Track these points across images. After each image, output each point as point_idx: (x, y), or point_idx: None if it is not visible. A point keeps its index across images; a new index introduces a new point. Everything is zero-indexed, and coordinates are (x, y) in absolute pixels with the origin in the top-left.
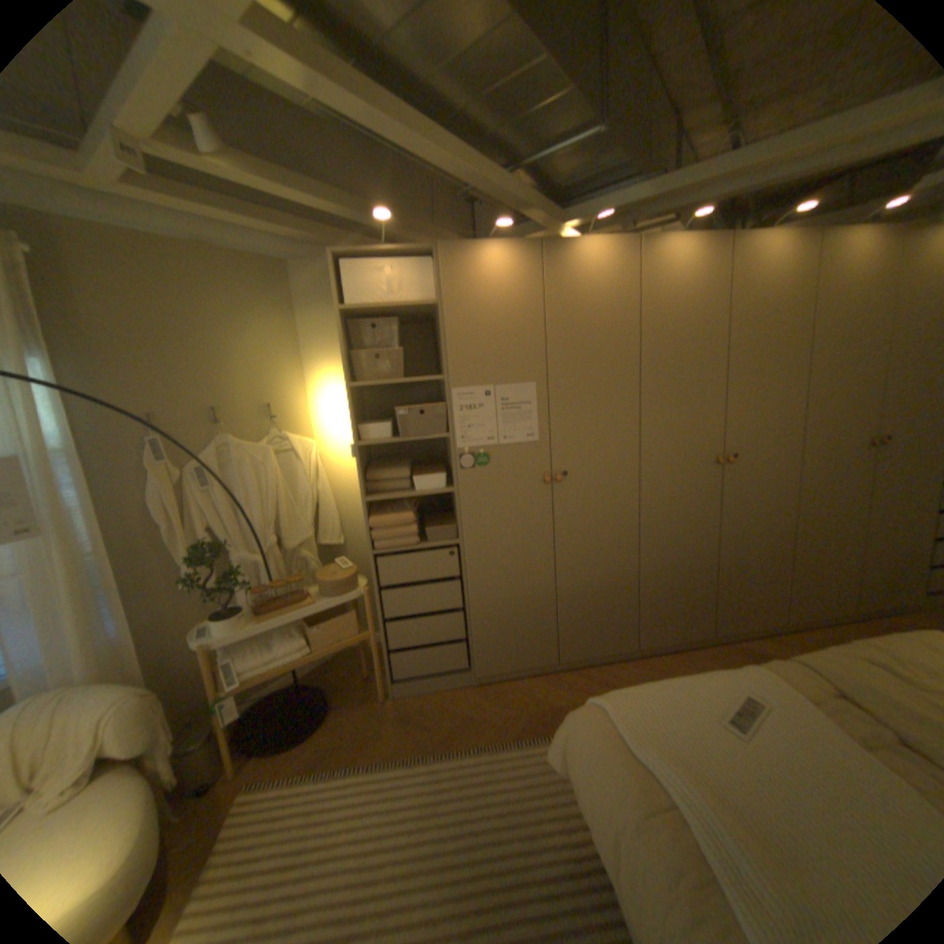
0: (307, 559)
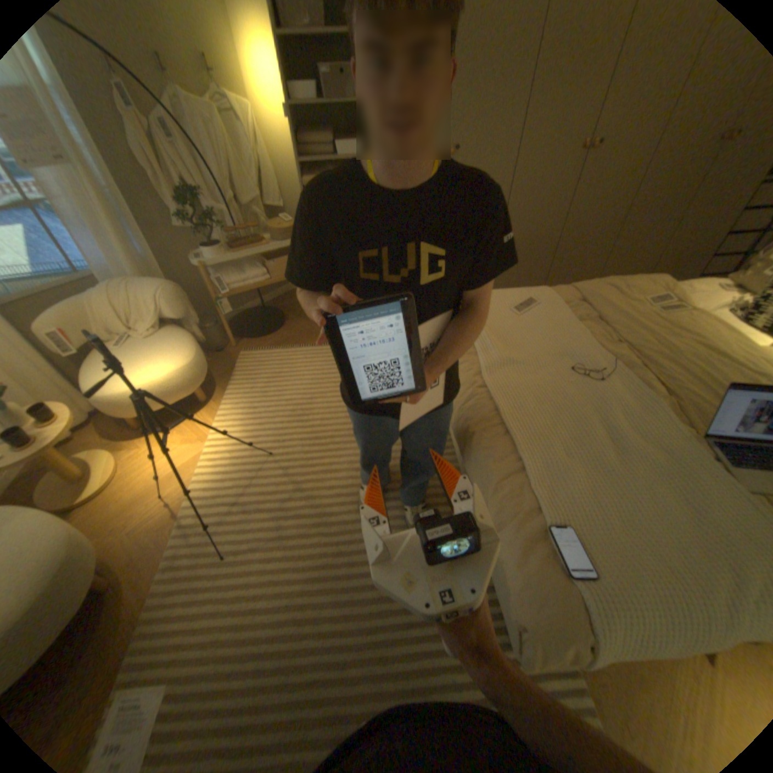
0: (257, 215)
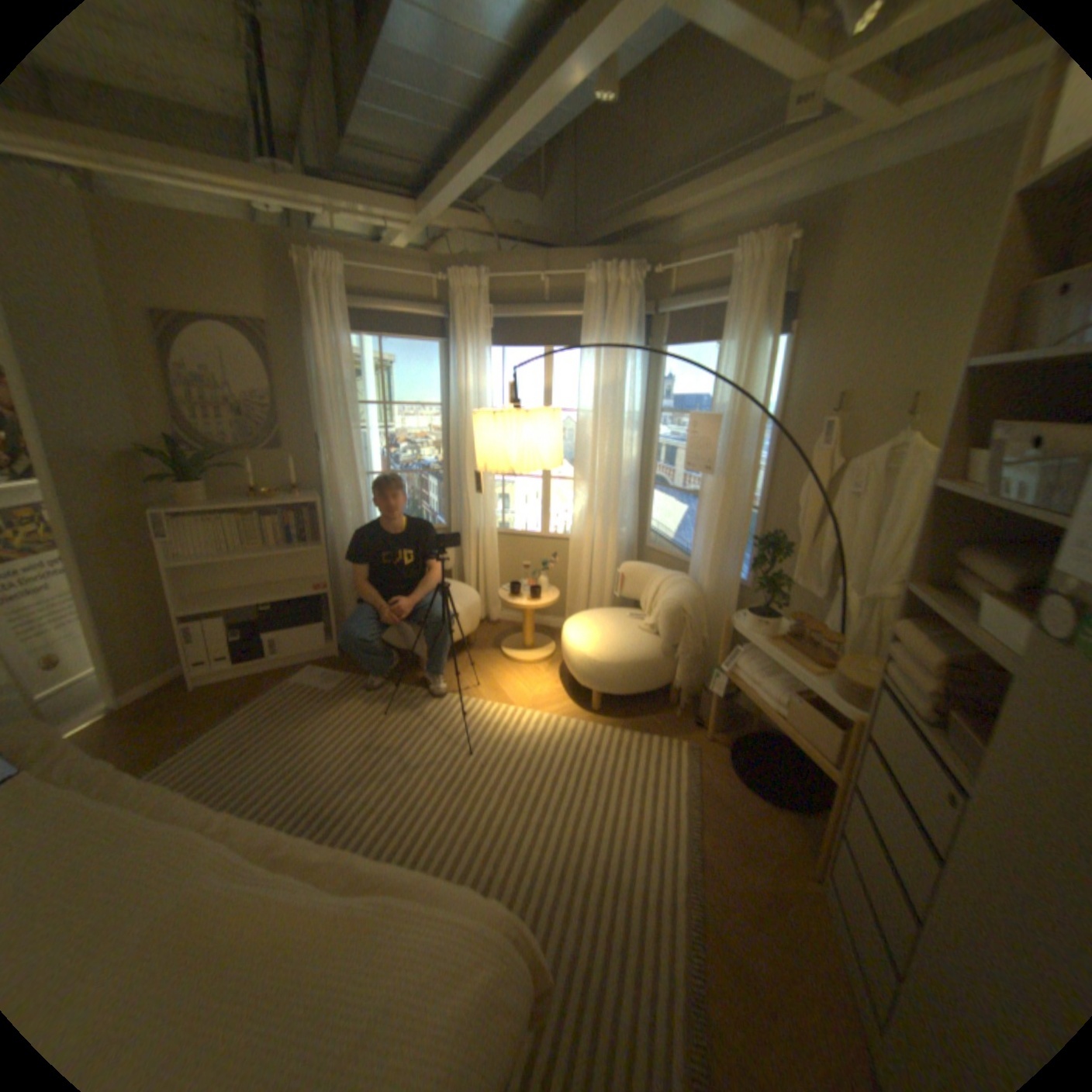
0: None
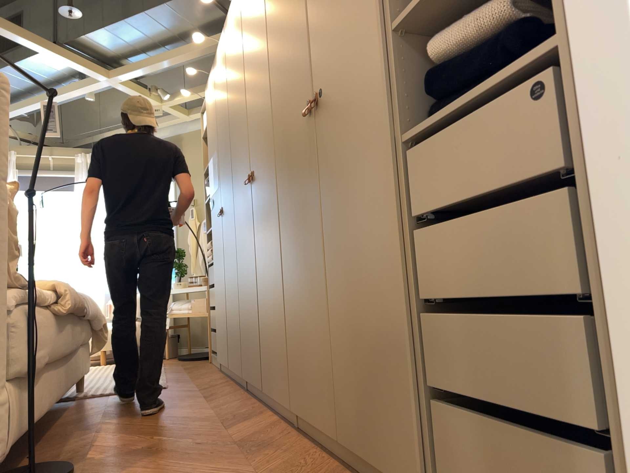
0: None
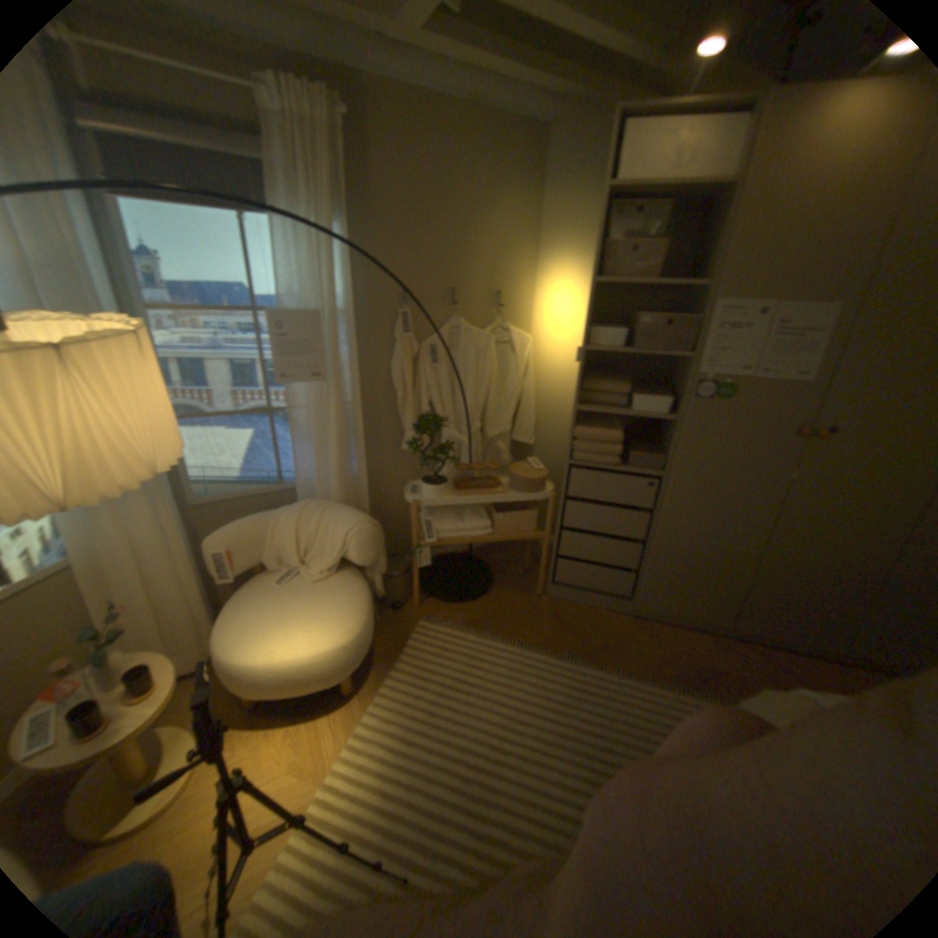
0: (502, 450)
